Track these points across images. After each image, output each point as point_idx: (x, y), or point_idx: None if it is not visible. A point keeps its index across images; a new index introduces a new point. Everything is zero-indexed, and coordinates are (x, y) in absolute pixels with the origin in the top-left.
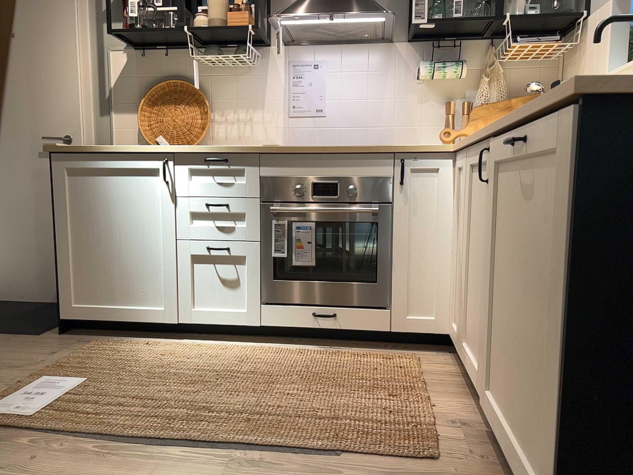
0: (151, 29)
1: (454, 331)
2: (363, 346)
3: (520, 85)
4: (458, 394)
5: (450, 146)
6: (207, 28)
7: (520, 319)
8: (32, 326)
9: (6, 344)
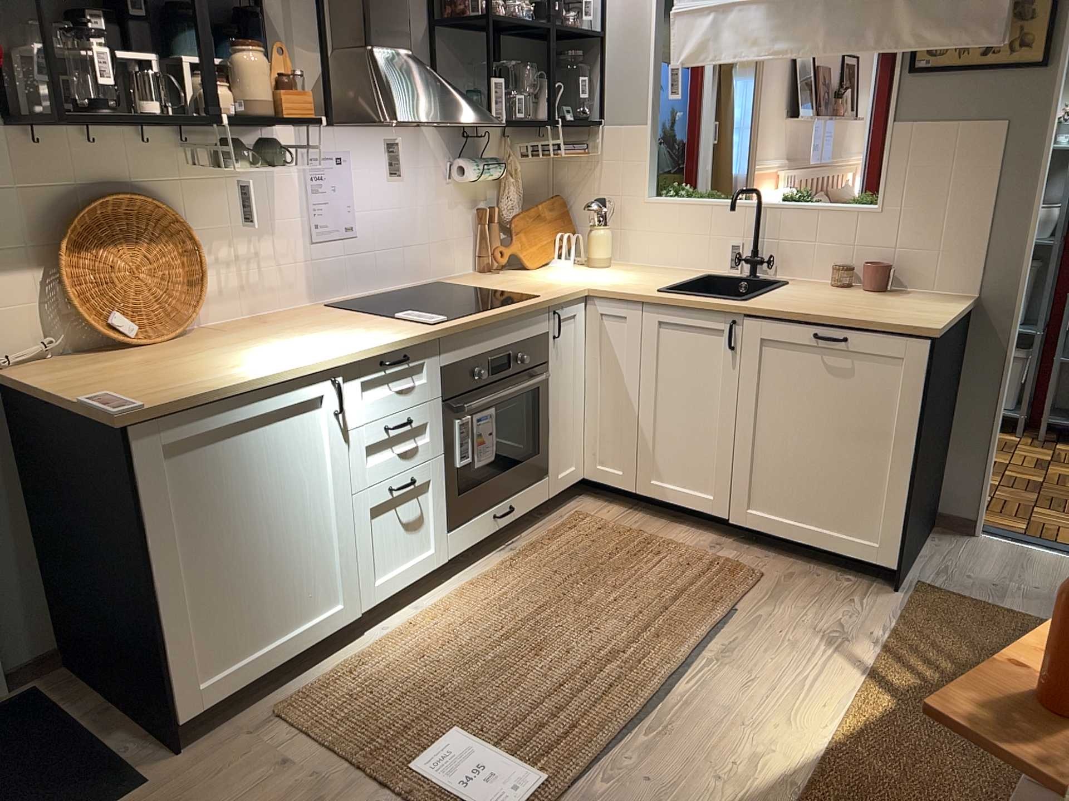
0: (163, 119)
1: (605, 474)
2: (520, 528)
3: (527, 181)
4: (667, 527)
5: (587, 288)
6: (239, 113)
7: (811, 451)
8: (69, 790)
9: None
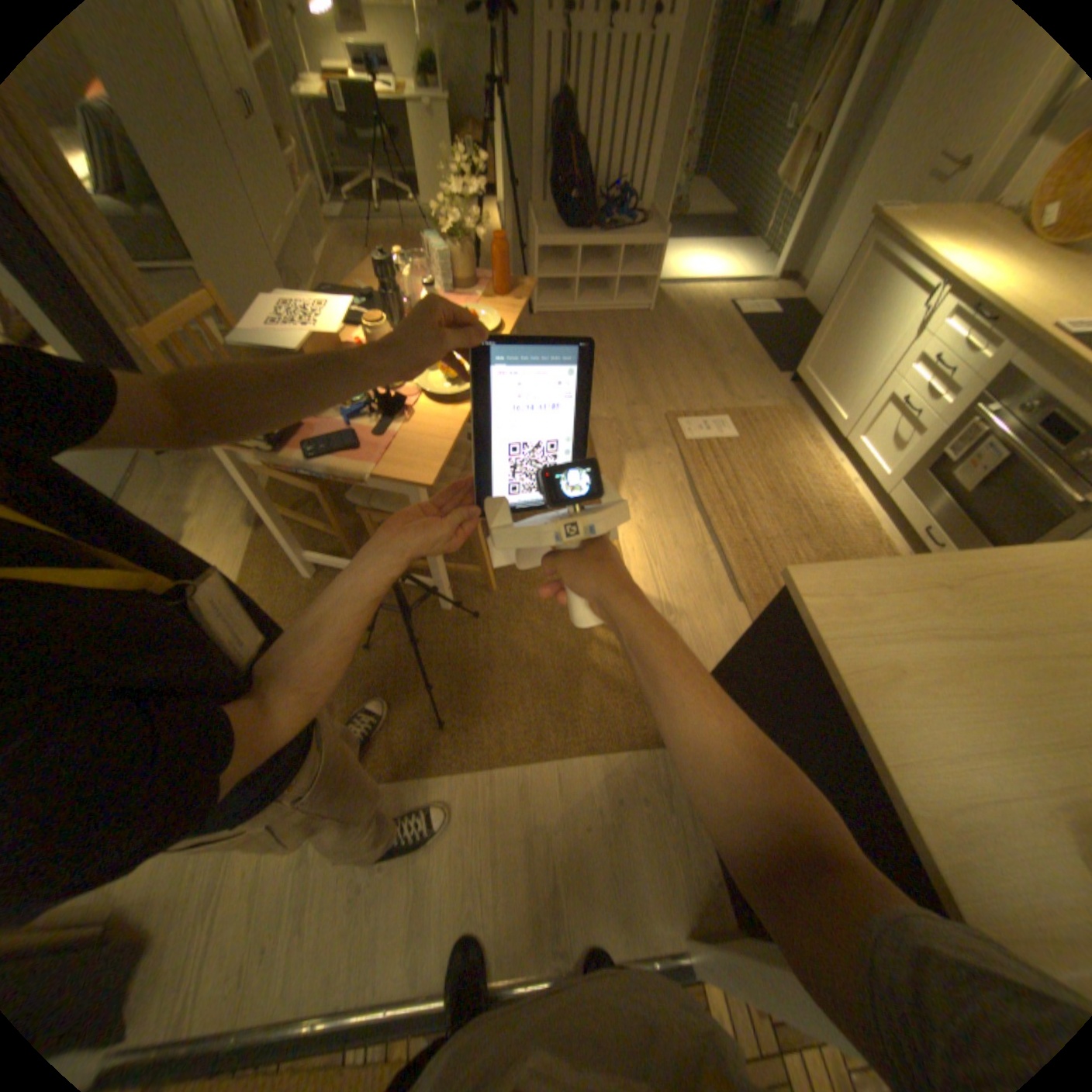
0: None
1: None
2: None
3: None
4: None
5: None
6: None
7: None
8: (789, 360)
9: (755, 368)
